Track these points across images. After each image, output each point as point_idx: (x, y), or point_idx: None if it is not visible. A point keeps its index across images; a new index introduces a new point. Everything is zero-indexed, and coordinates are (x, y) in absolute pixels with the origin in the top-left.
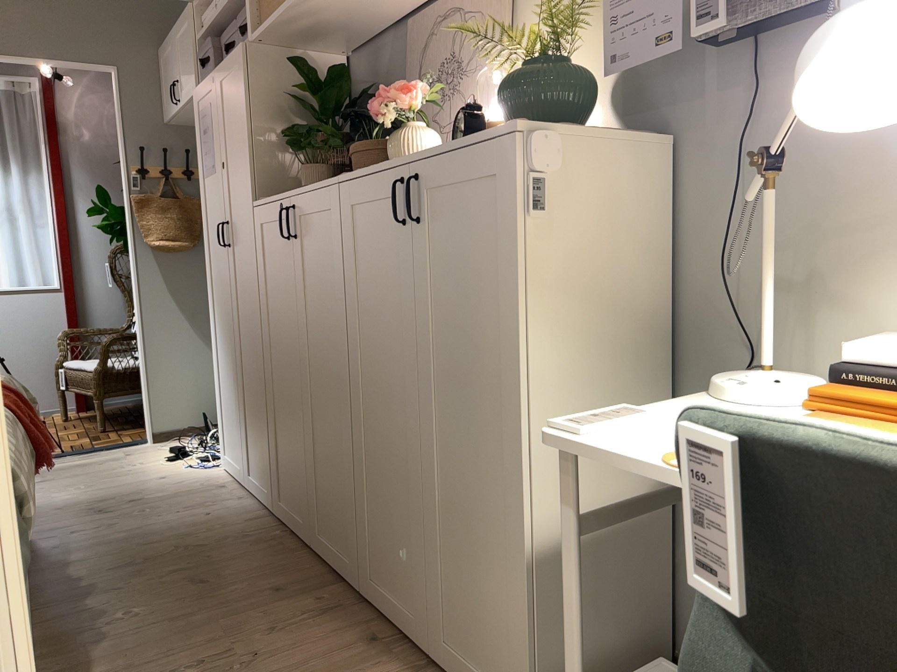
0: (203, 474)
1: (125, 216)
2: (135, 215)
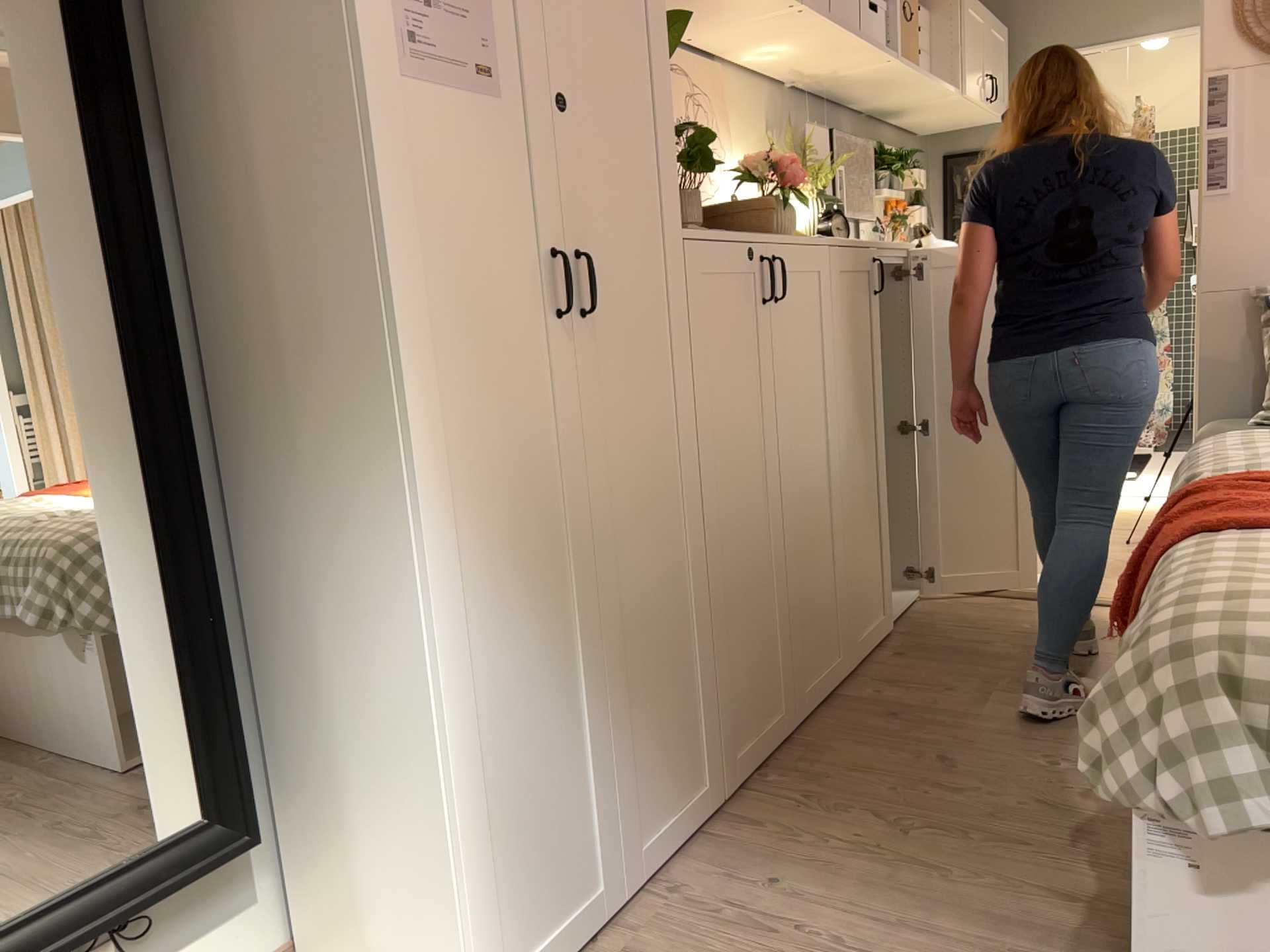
0: None
1: None
2: None
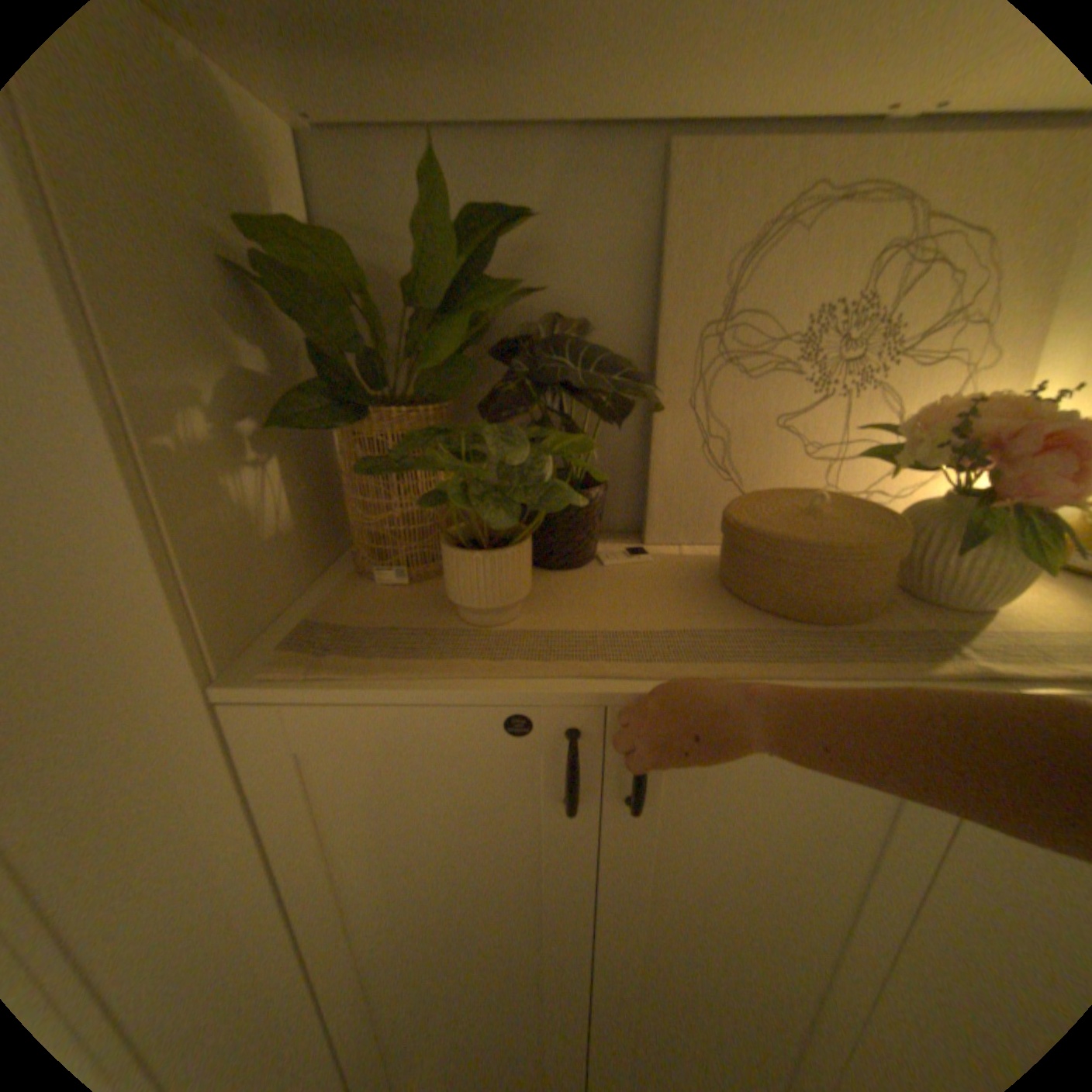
0: None
1: None
2: None
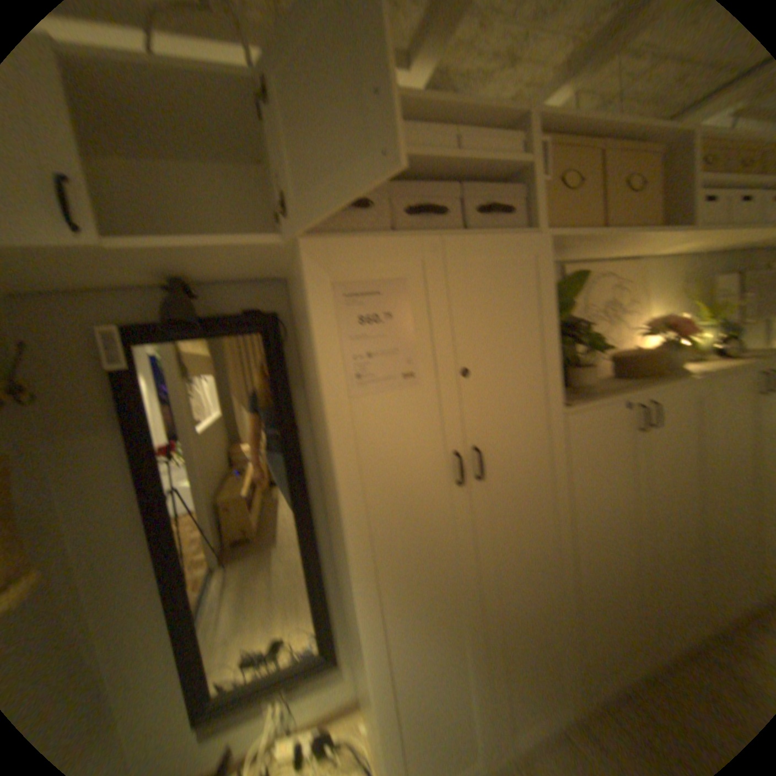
0: None
1: None
2: None
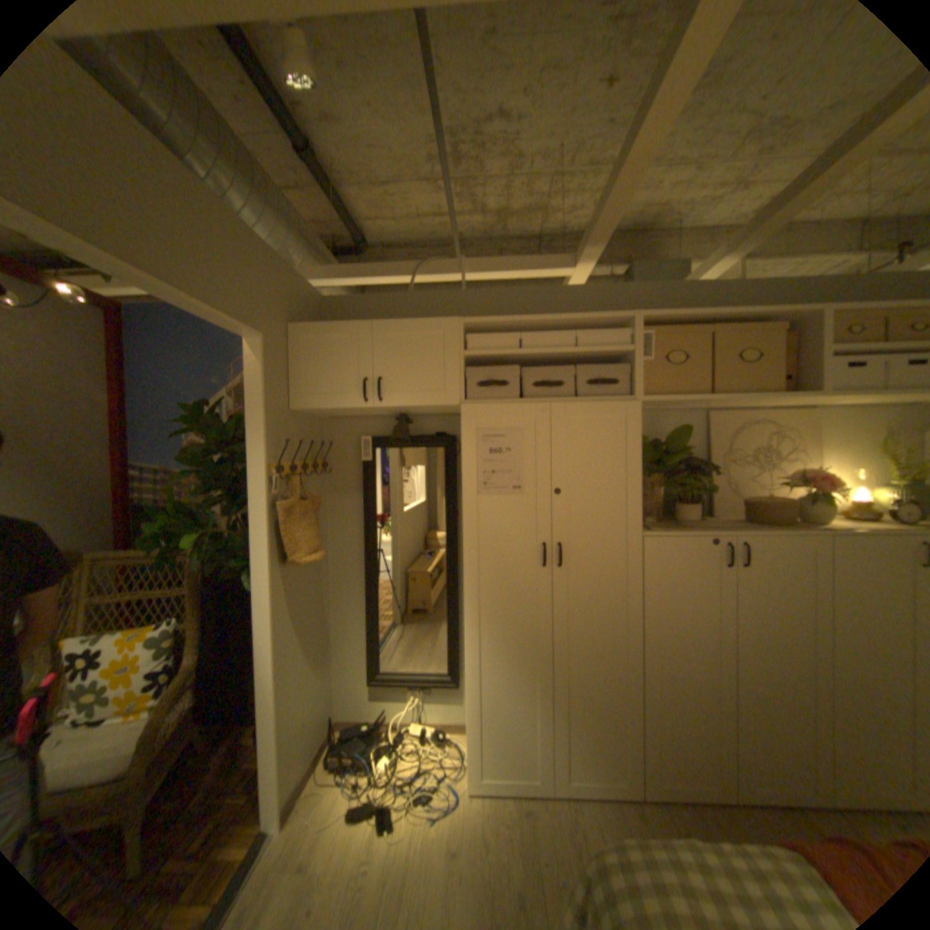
0: (475, 818)
1: (252, 529)
2: (270, 527)
